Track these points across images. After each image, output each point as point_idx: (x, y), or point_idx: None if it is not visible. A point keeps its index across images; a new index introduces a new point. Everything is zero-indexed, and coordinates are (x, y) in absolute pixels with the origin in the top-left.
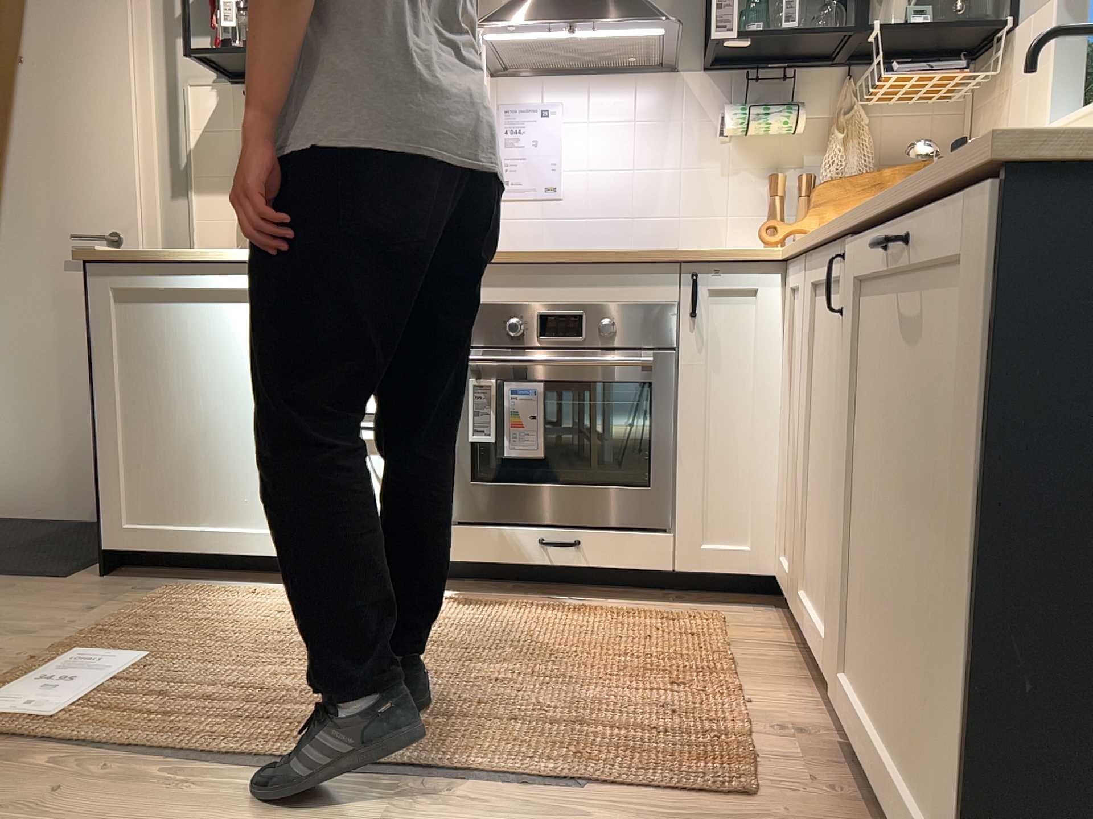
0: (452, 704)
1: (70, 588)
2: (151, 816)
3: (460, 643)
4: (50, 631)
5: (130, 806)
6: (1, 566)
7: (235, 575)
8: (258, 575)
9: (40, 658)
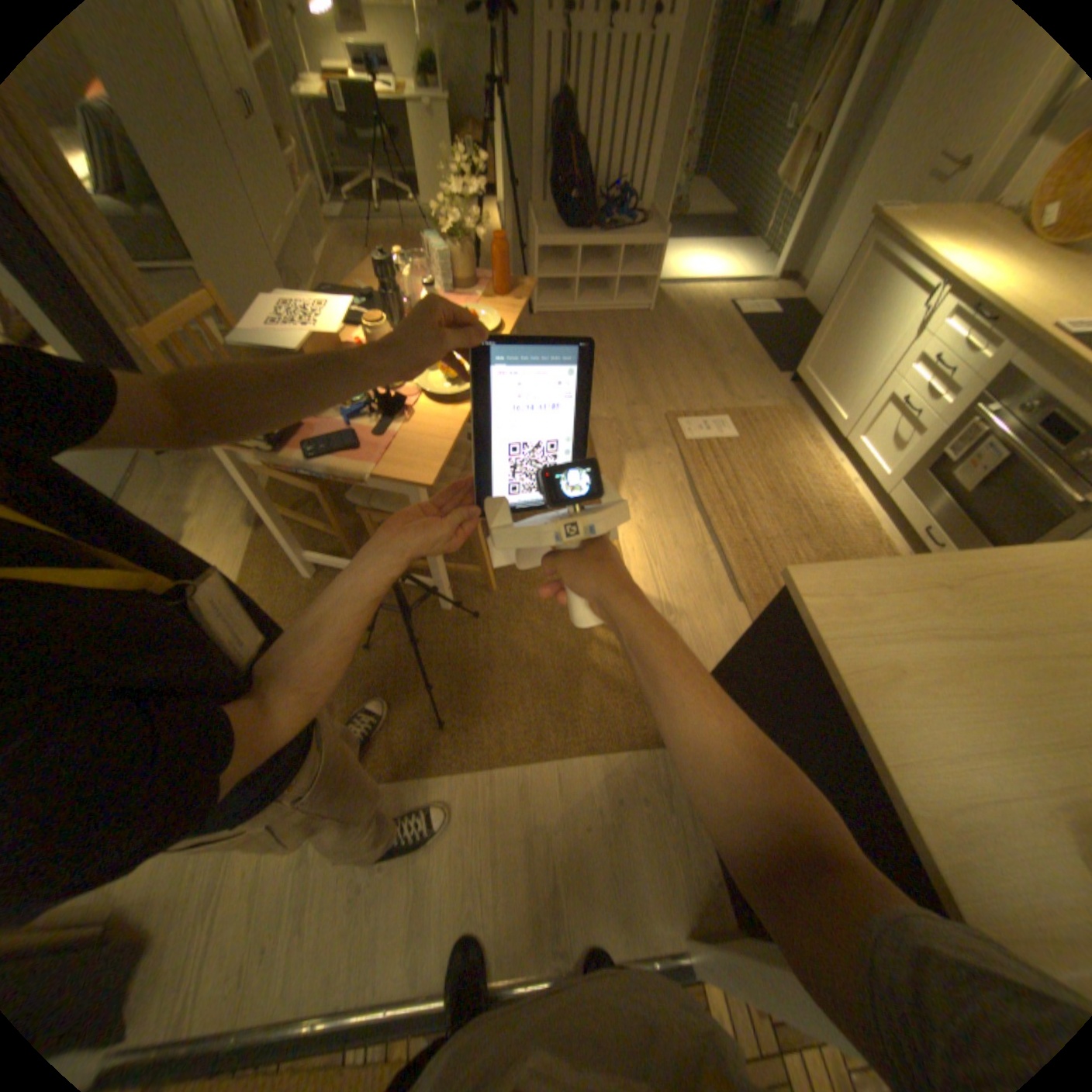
0: (768, 541)
1: (772, 380)
2: (663, 488)
3: (822, 528)
4: (738, 399)
5: (664, 481)
6: (772, 349)
7: (827, 420)
8: (835, 427)
9: (719, 410)
